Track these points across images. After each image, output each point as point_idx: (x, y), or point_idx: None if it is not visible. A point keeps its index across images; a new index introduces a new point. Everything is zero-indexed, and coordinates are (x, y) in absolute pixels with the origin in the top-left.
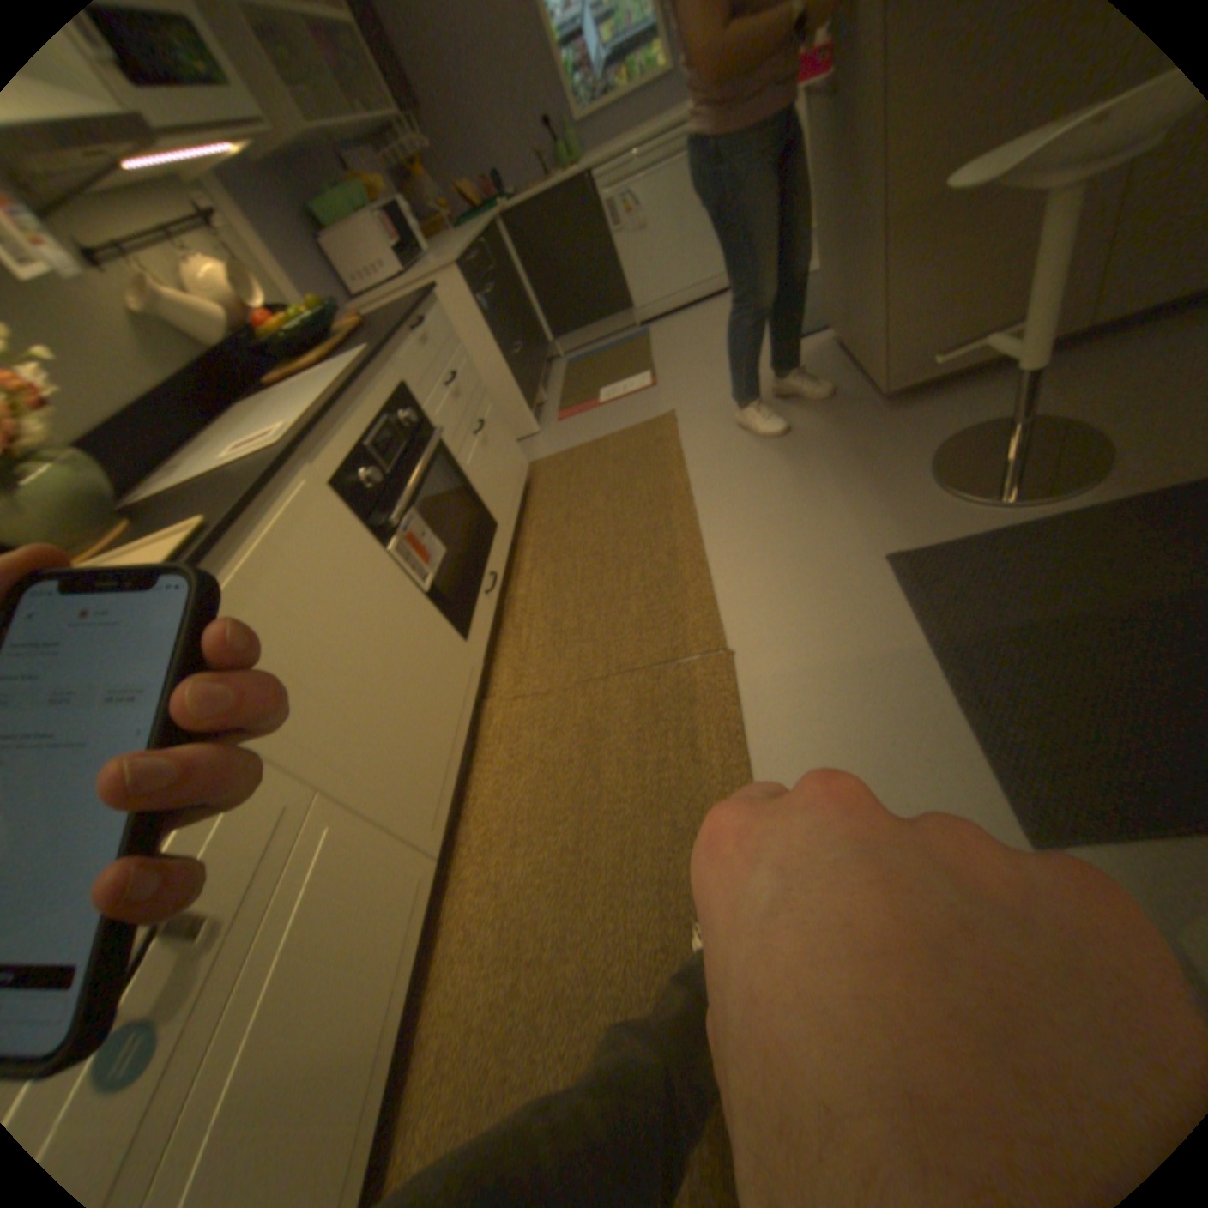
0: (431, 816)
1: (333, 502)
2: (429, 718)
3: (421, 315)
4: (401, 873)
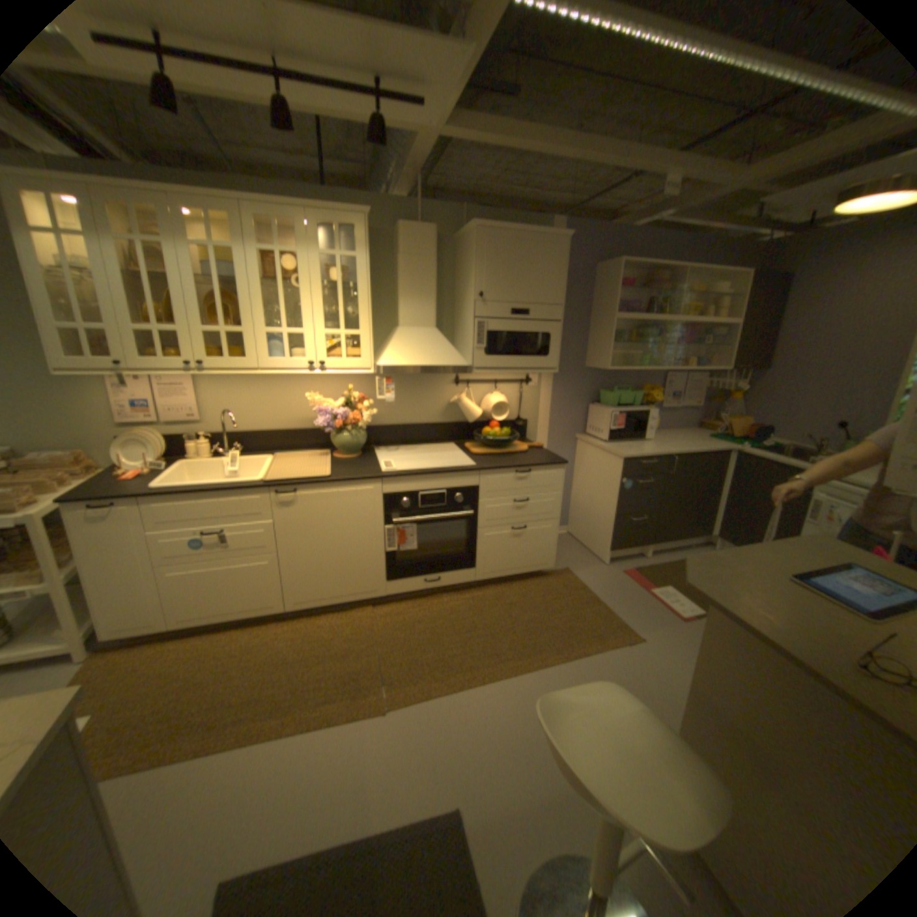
0: (296, 599)
1: (377, 498)
2: (332, 579)
3: (531, 470)
4: (269, 596)
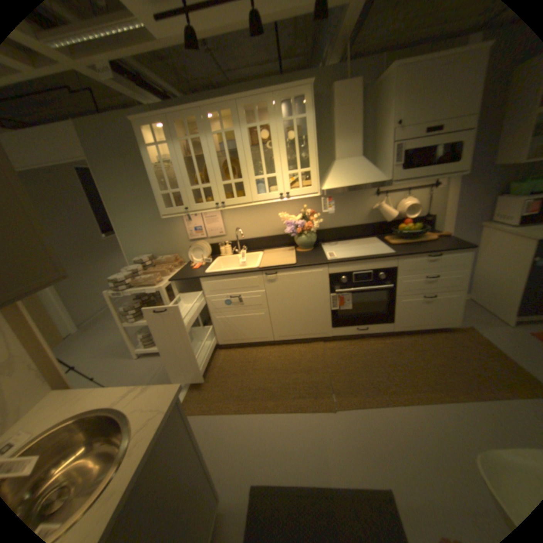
0: (280, 334)
1: (325, 277)
2: (300, 325)
3: (443, 253)
4: (266, 331)
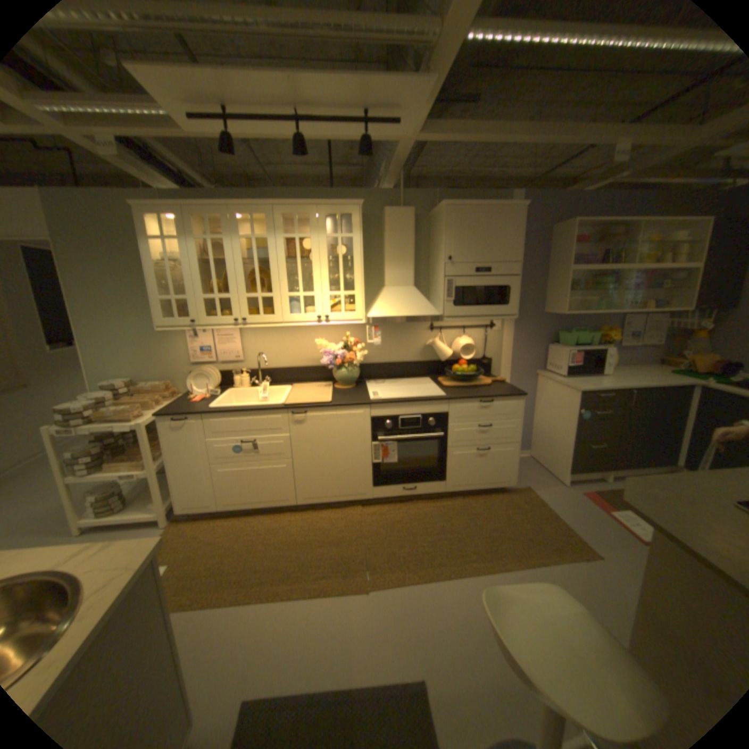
0: (305, 496)
1: (366, 420)
2: (332, 482)
3: (494, 400)
4: (286, 492)
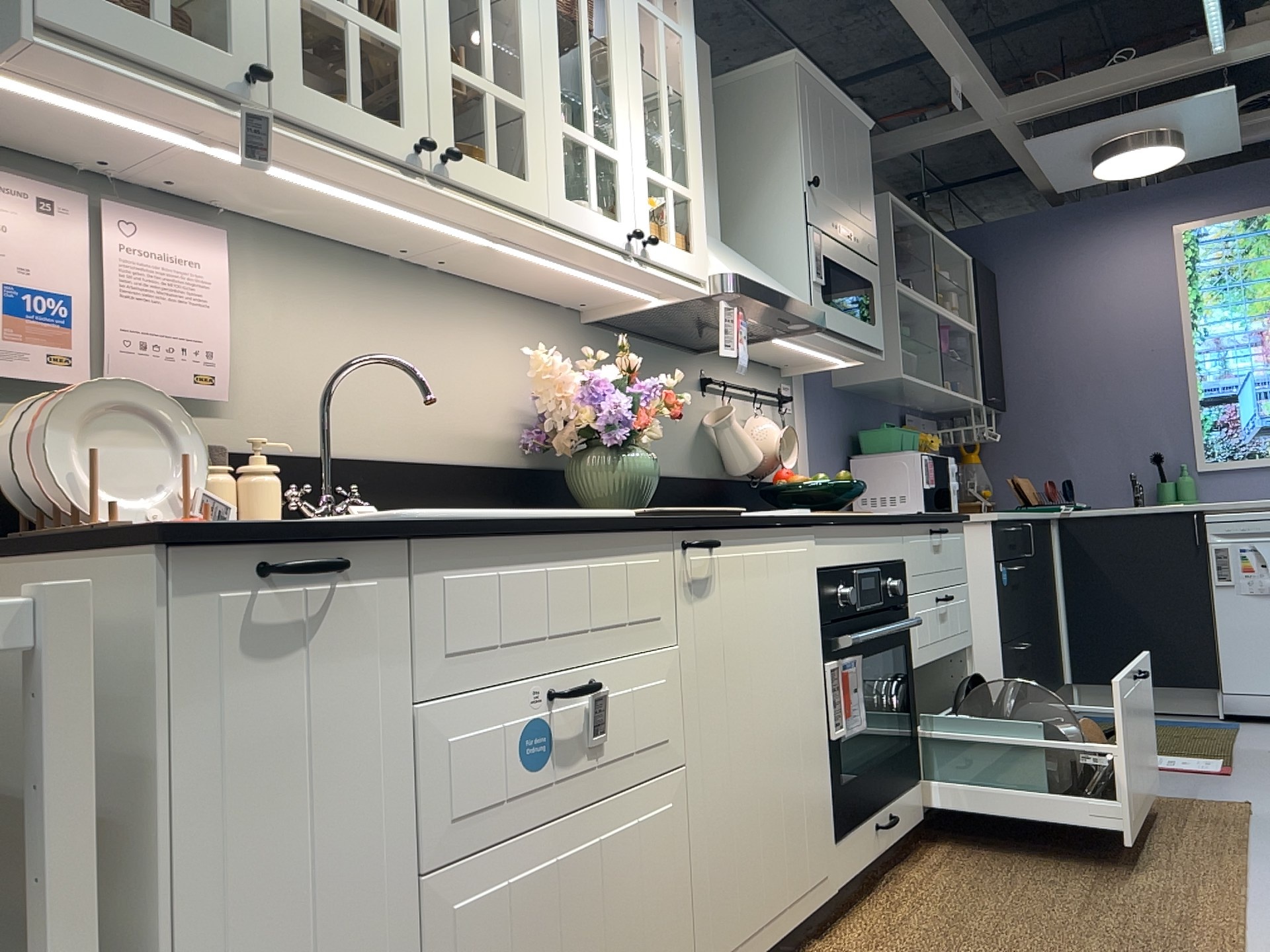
0: (718, 946)
1: (814, 580)
2: (770, 850)
3: (943, 528)
4: (672, 947)
